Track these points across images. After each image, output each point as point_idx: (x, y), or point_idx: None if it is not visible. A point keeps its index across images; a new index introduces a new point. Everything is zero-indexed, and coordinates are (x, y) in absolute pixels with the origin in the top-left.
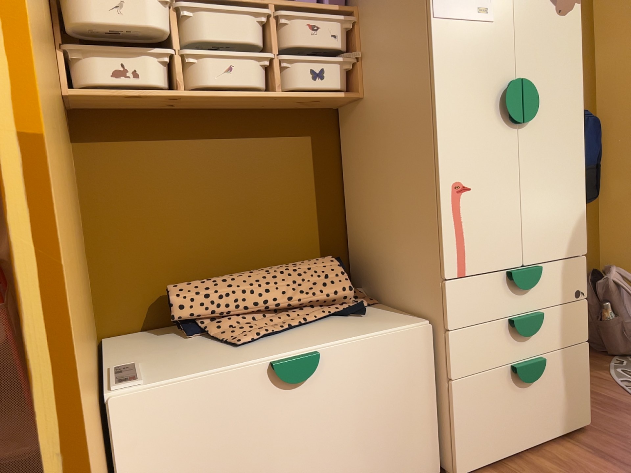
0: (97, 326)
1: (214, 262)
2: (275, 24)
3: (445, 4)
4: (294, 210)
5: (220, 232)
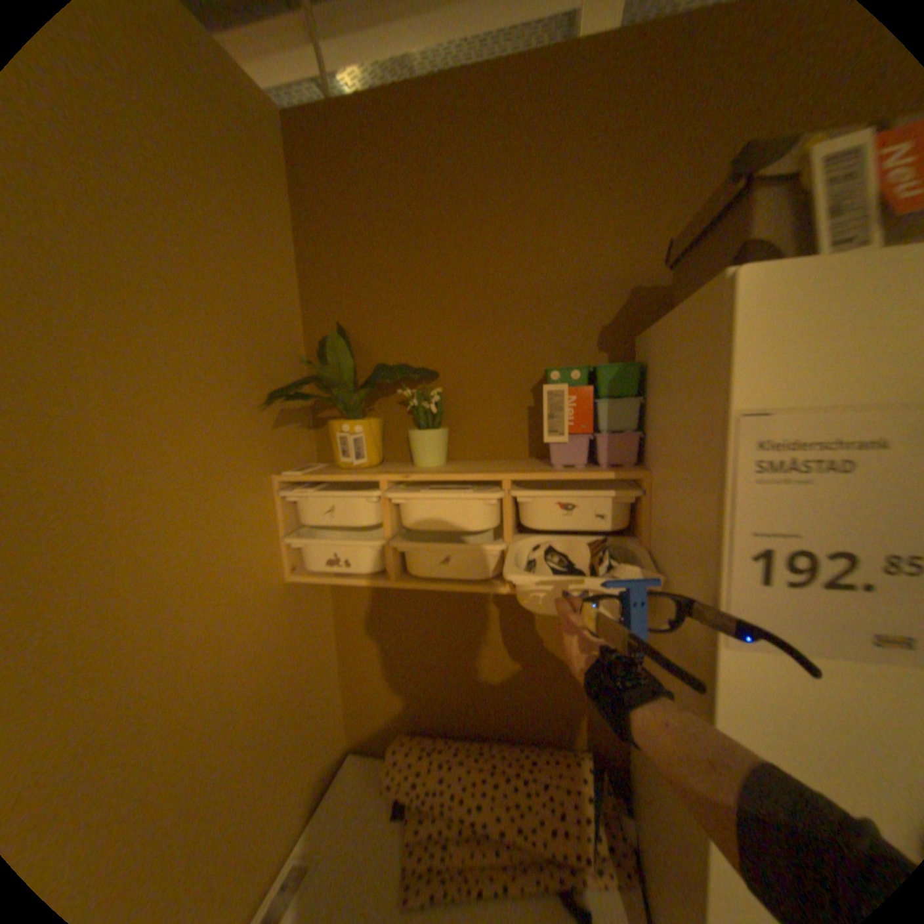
0: (343, 742)
1: (453, 713)
2: (509, 503)
3: (763, 623)
4: (553, 681)
5: (461, 686)
